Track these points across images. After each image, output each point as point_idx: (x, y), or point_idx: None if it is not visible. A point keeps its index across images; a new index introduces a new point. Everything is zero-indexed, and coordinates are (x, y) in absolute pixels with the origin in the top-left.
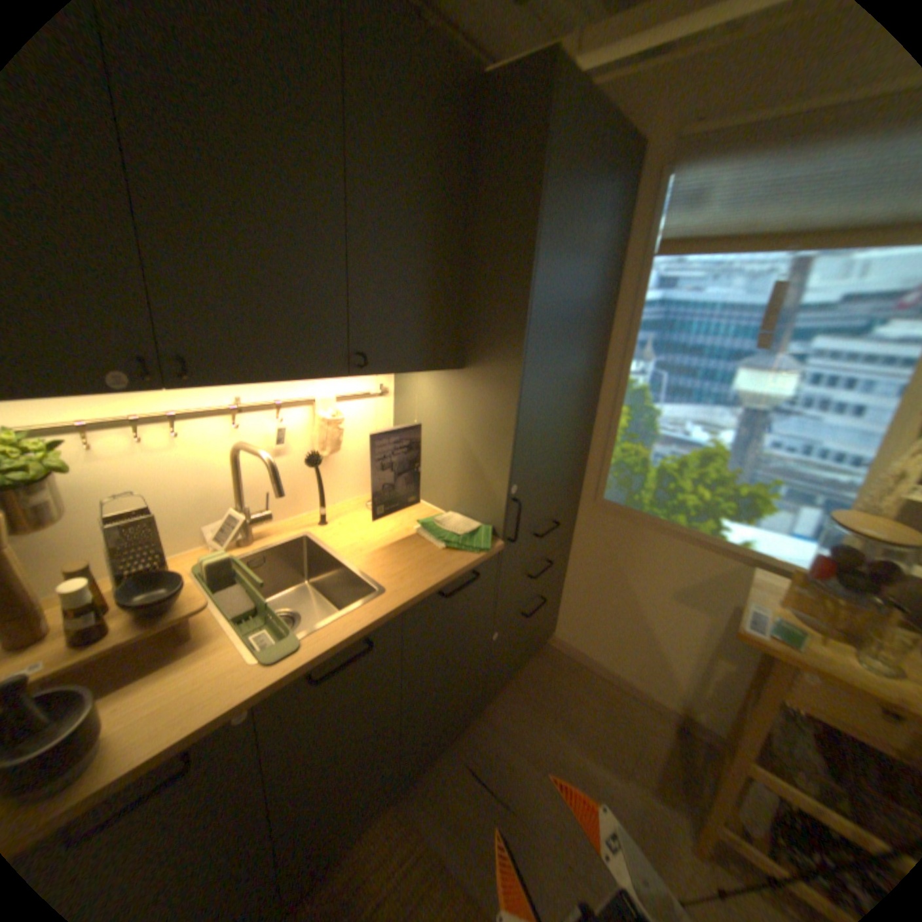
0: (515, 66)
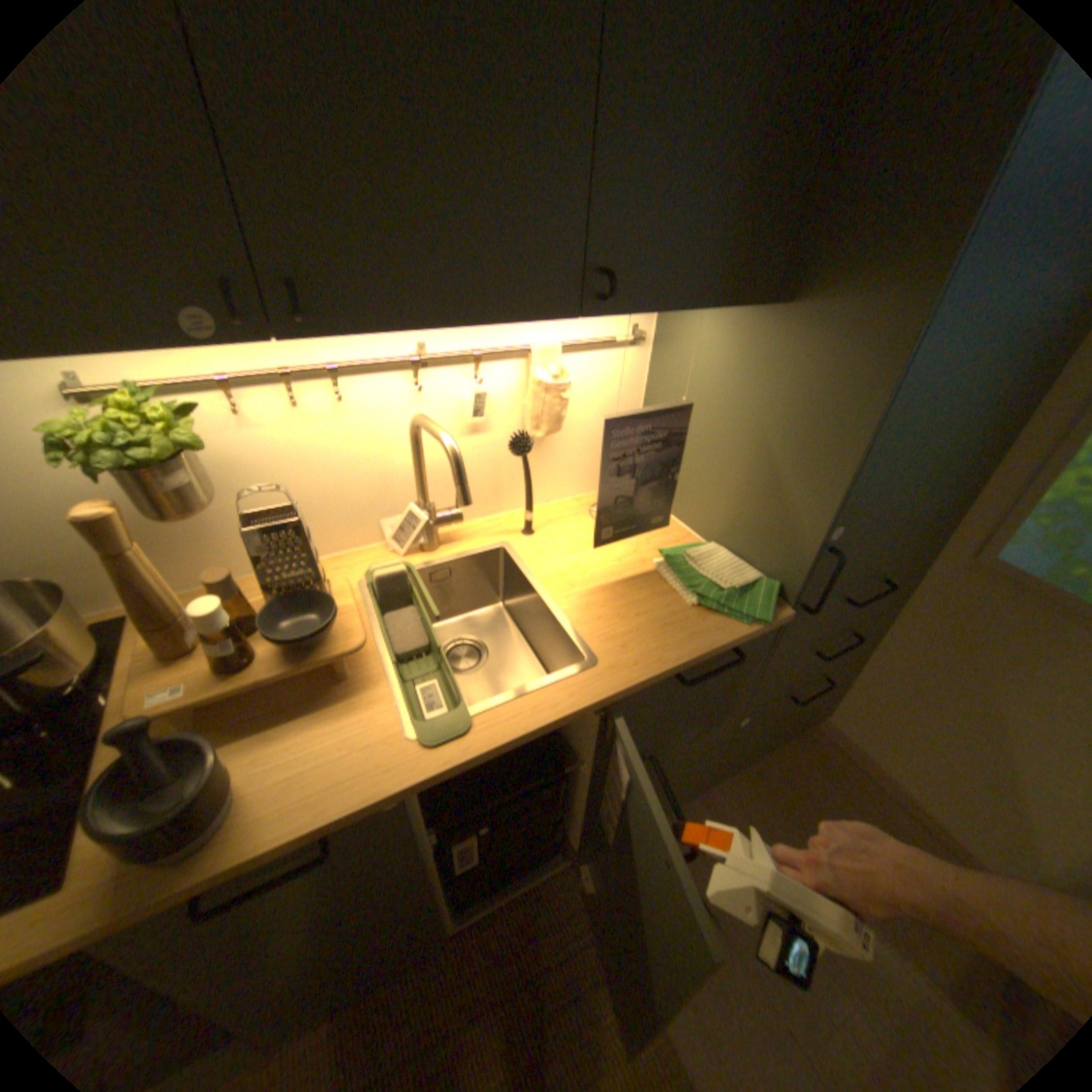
0: None
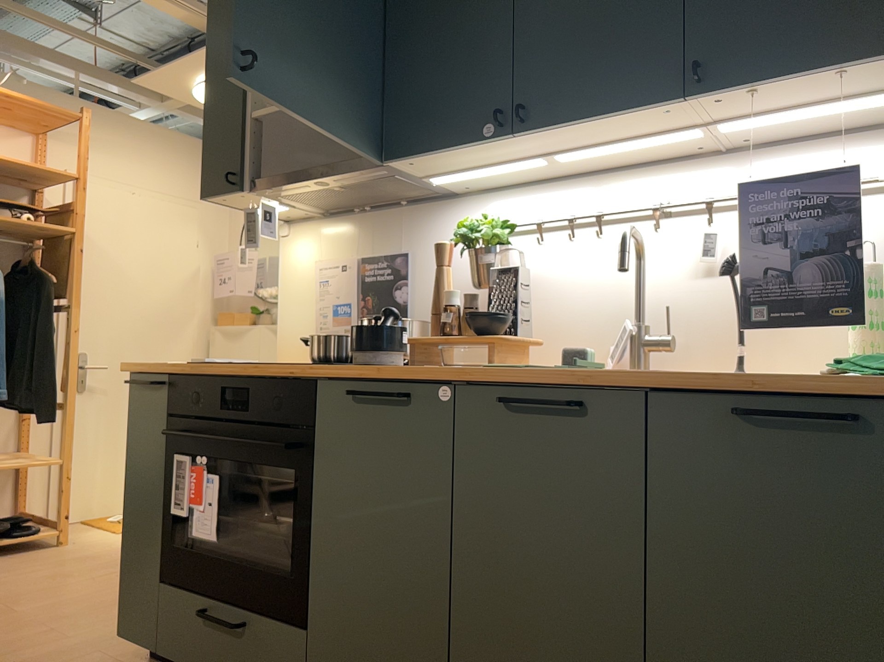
0: None
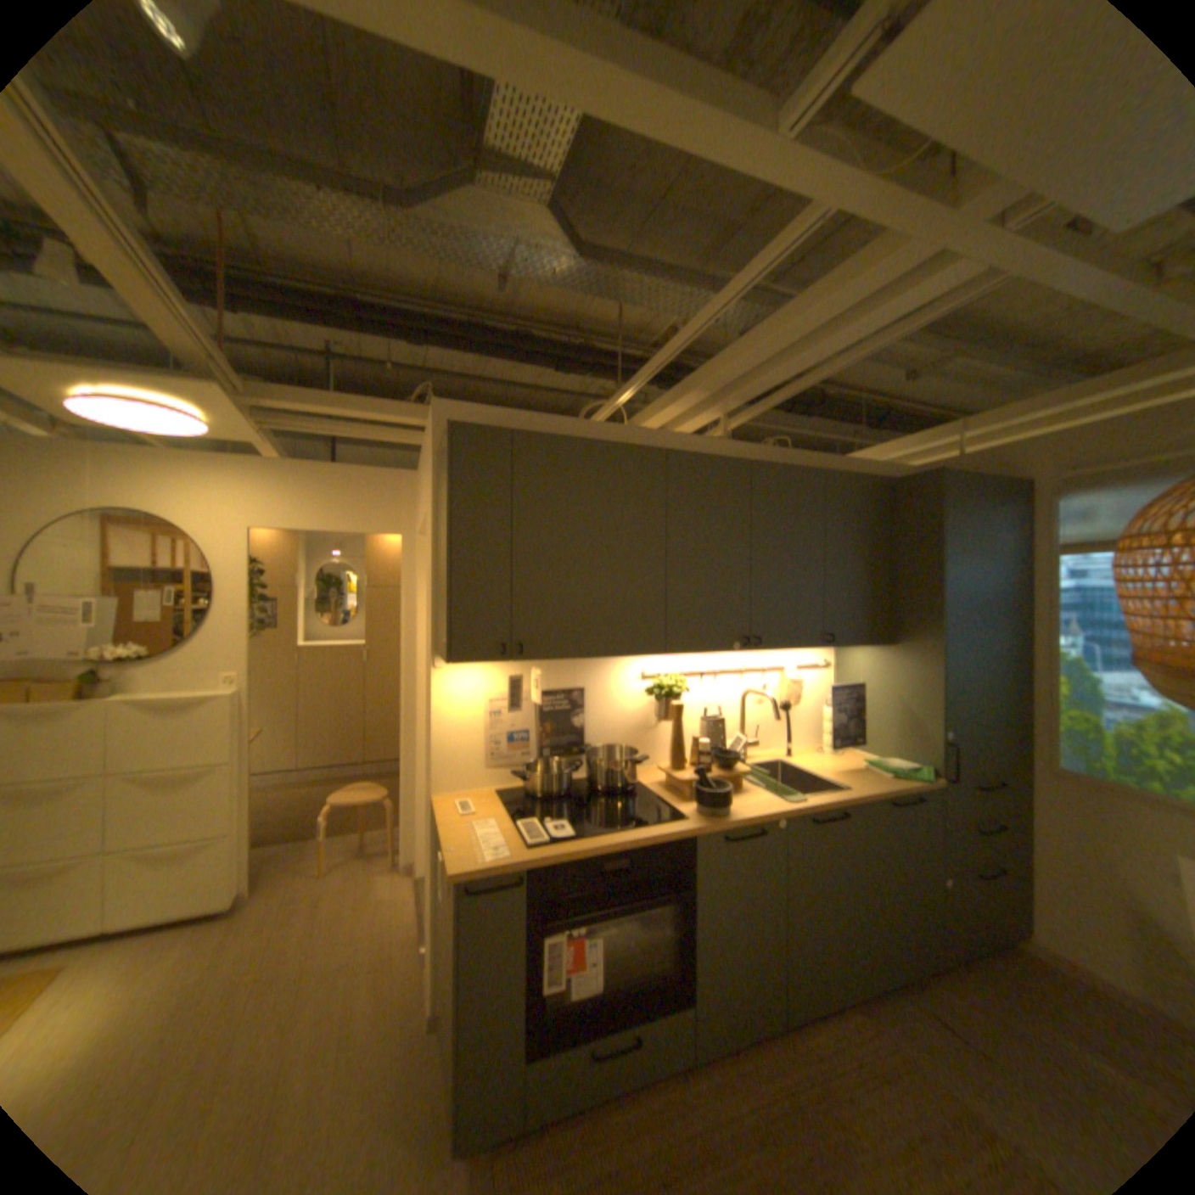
0: (916, 475)
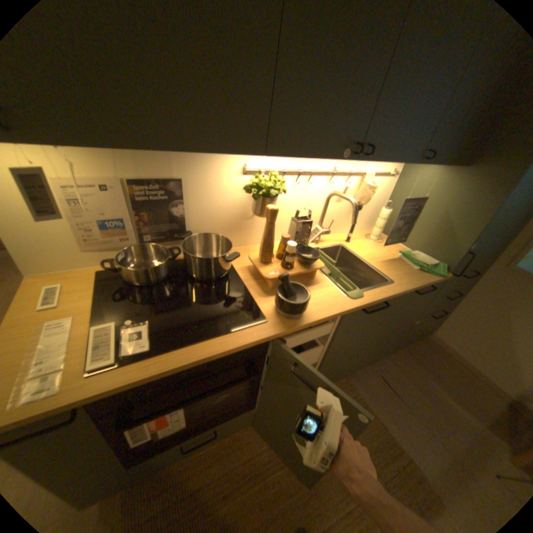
0: None
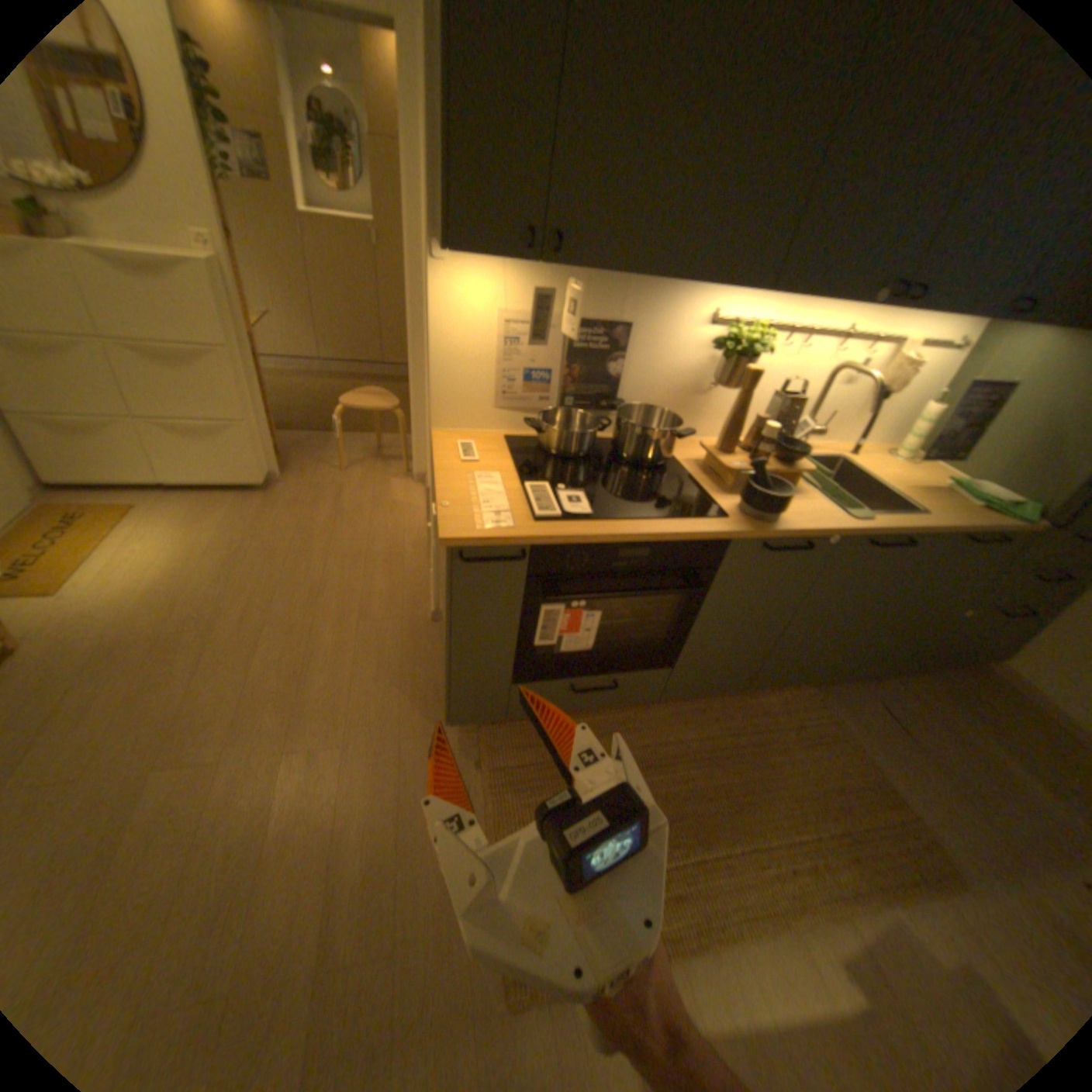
0: None
